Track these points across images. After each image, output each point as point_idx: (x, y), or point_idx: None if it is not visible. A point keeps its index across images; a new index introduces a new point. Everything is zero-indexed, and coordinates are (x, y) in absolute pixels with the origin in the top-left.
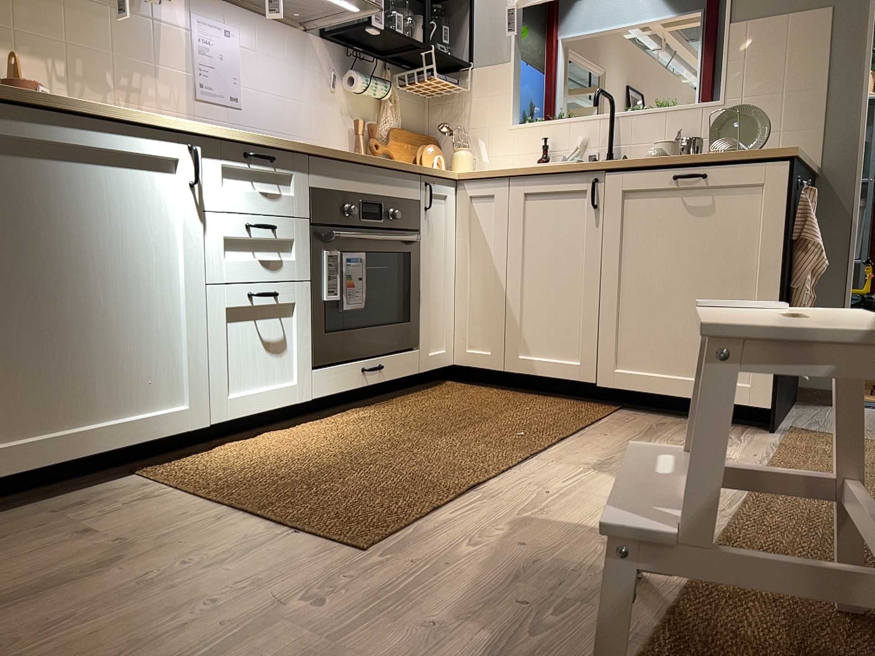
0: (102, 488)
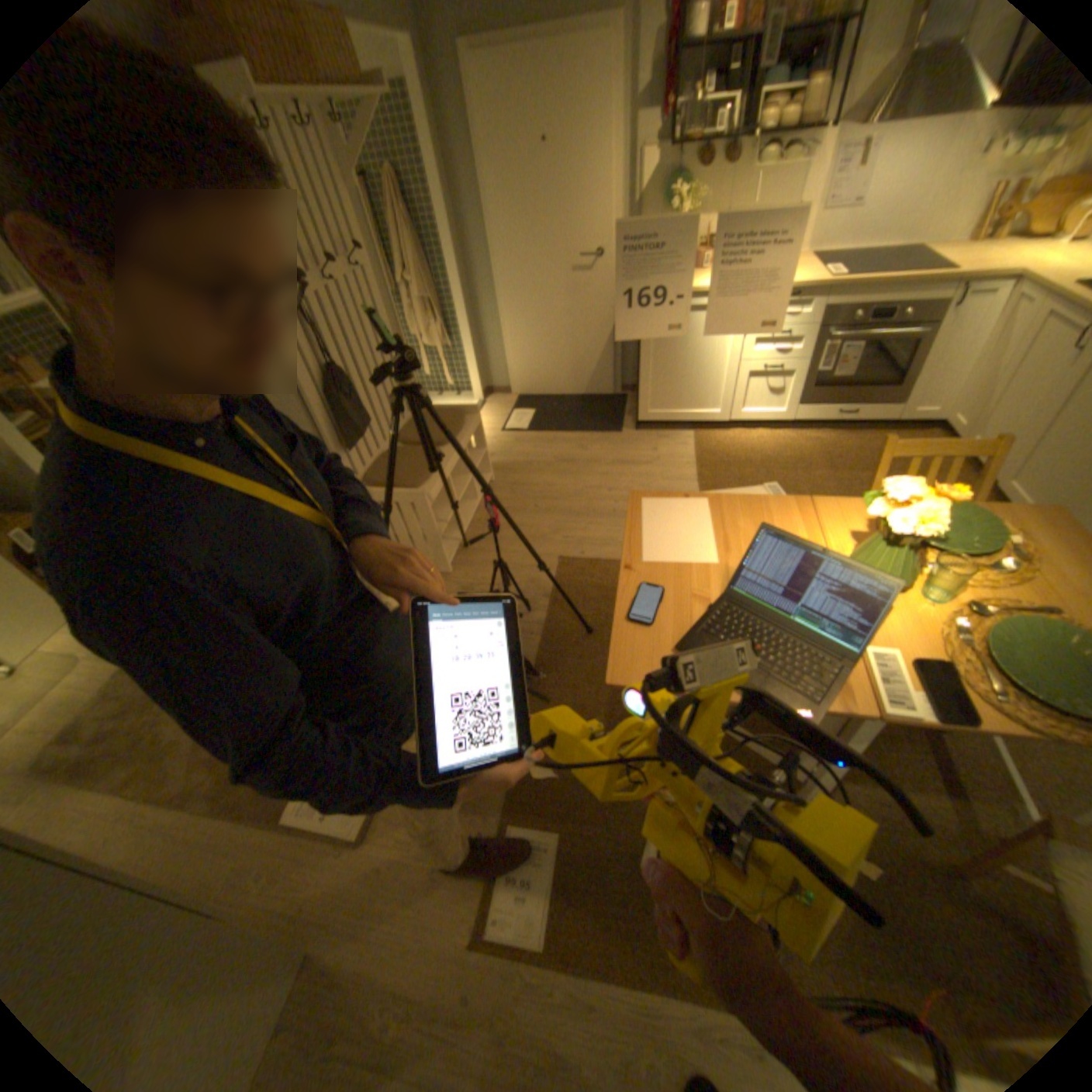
0: (679, 433)
